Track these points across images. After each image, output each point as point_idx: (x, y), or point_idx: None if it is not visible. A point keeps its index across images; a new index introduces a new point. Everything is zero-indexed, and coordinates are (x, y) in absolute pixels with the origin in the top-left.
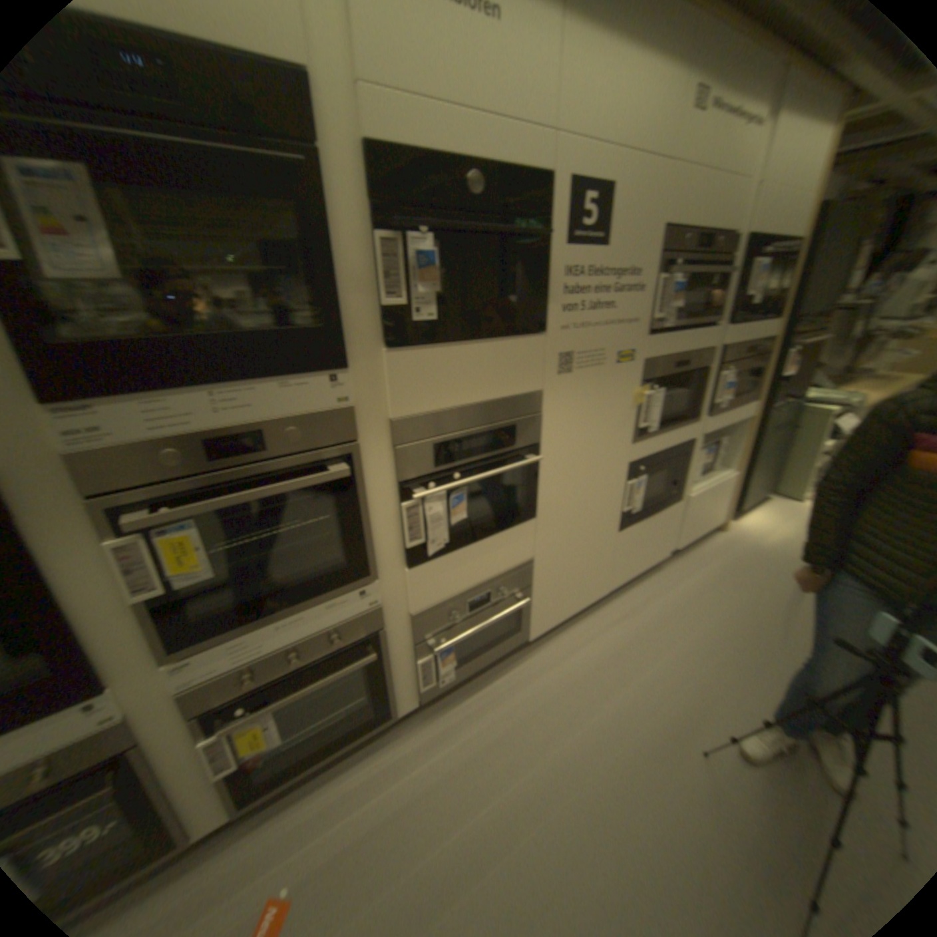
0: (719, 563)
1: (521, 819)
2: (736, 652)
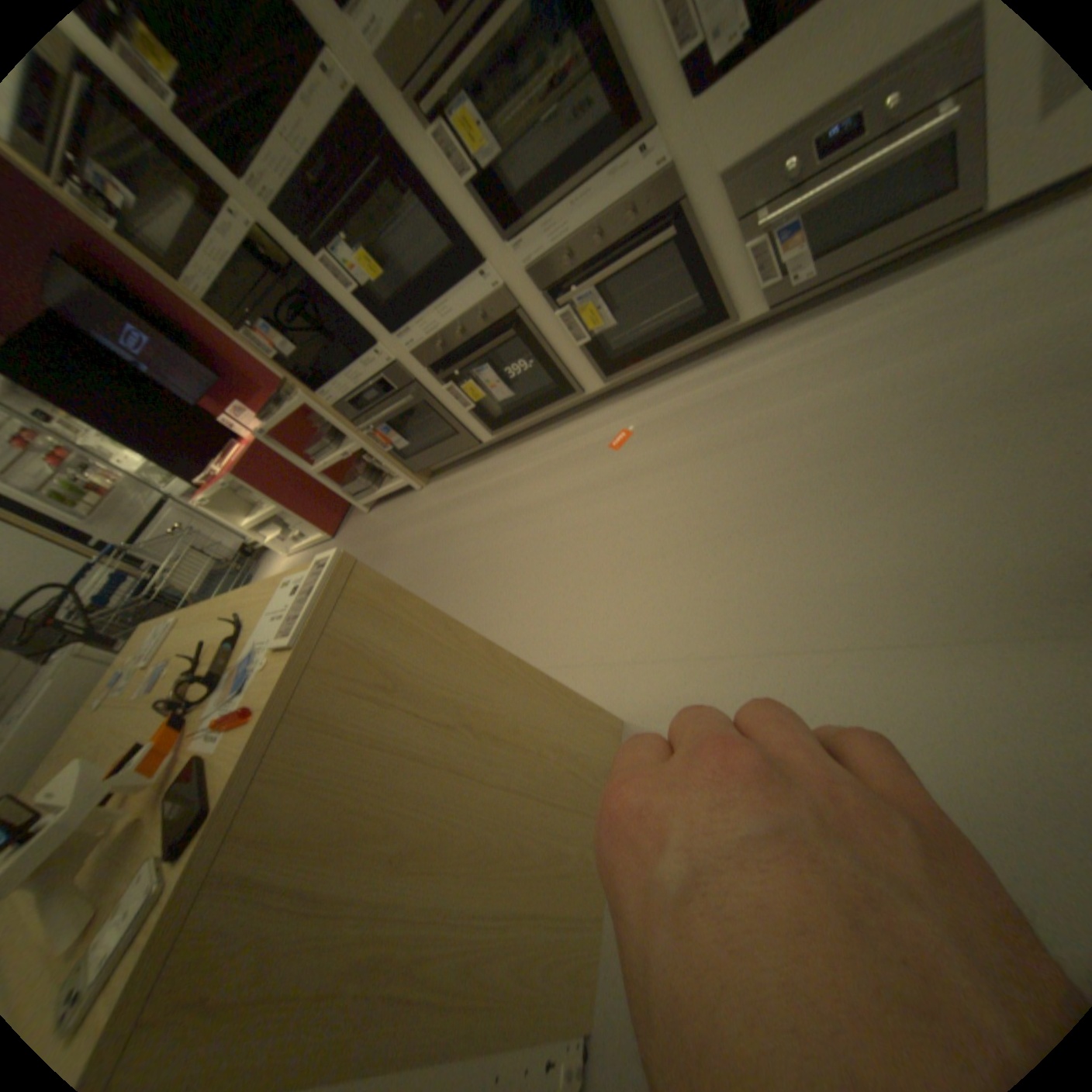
0: None
1: (838, 404)
2: None
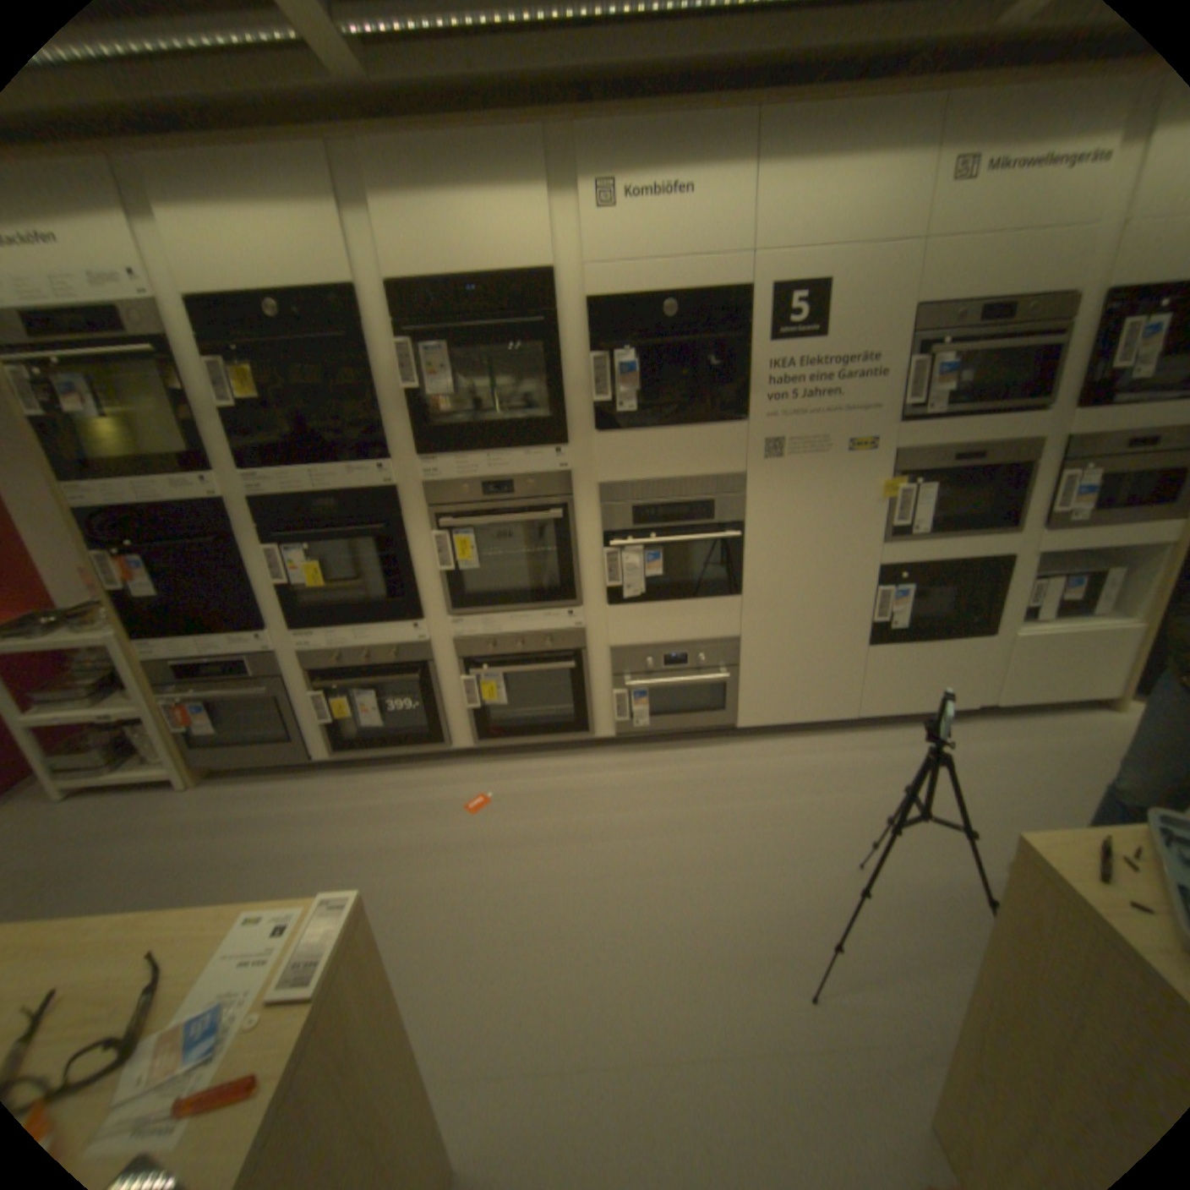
0: (1076, 743)
1: (658, 834)
2: (1001, 823)
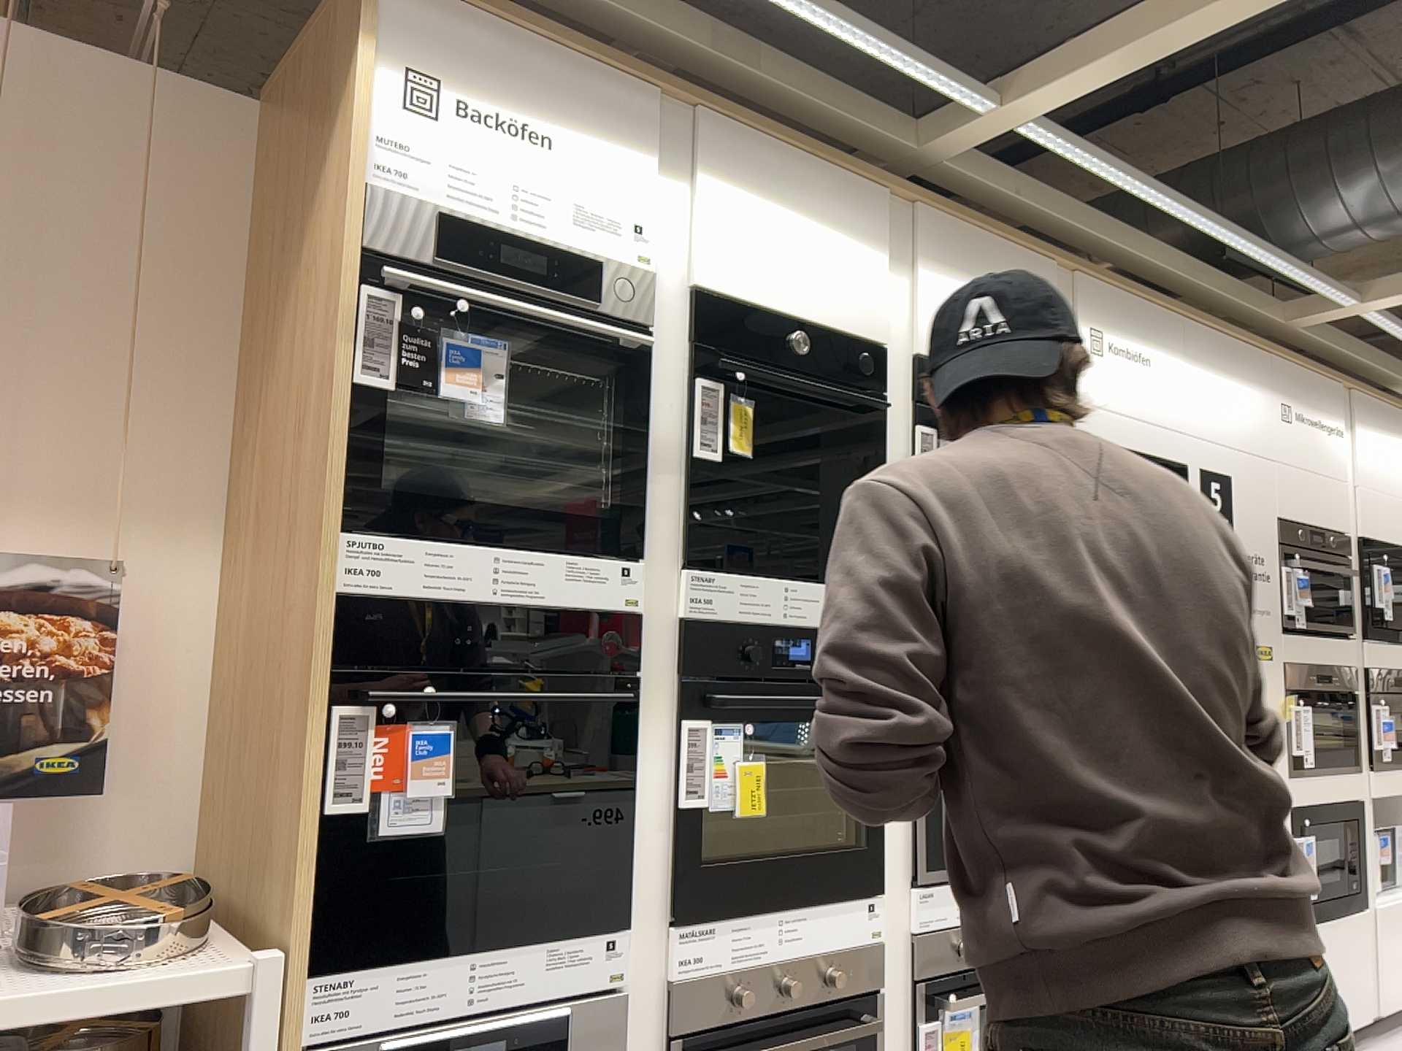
0: None
1: None
2: None
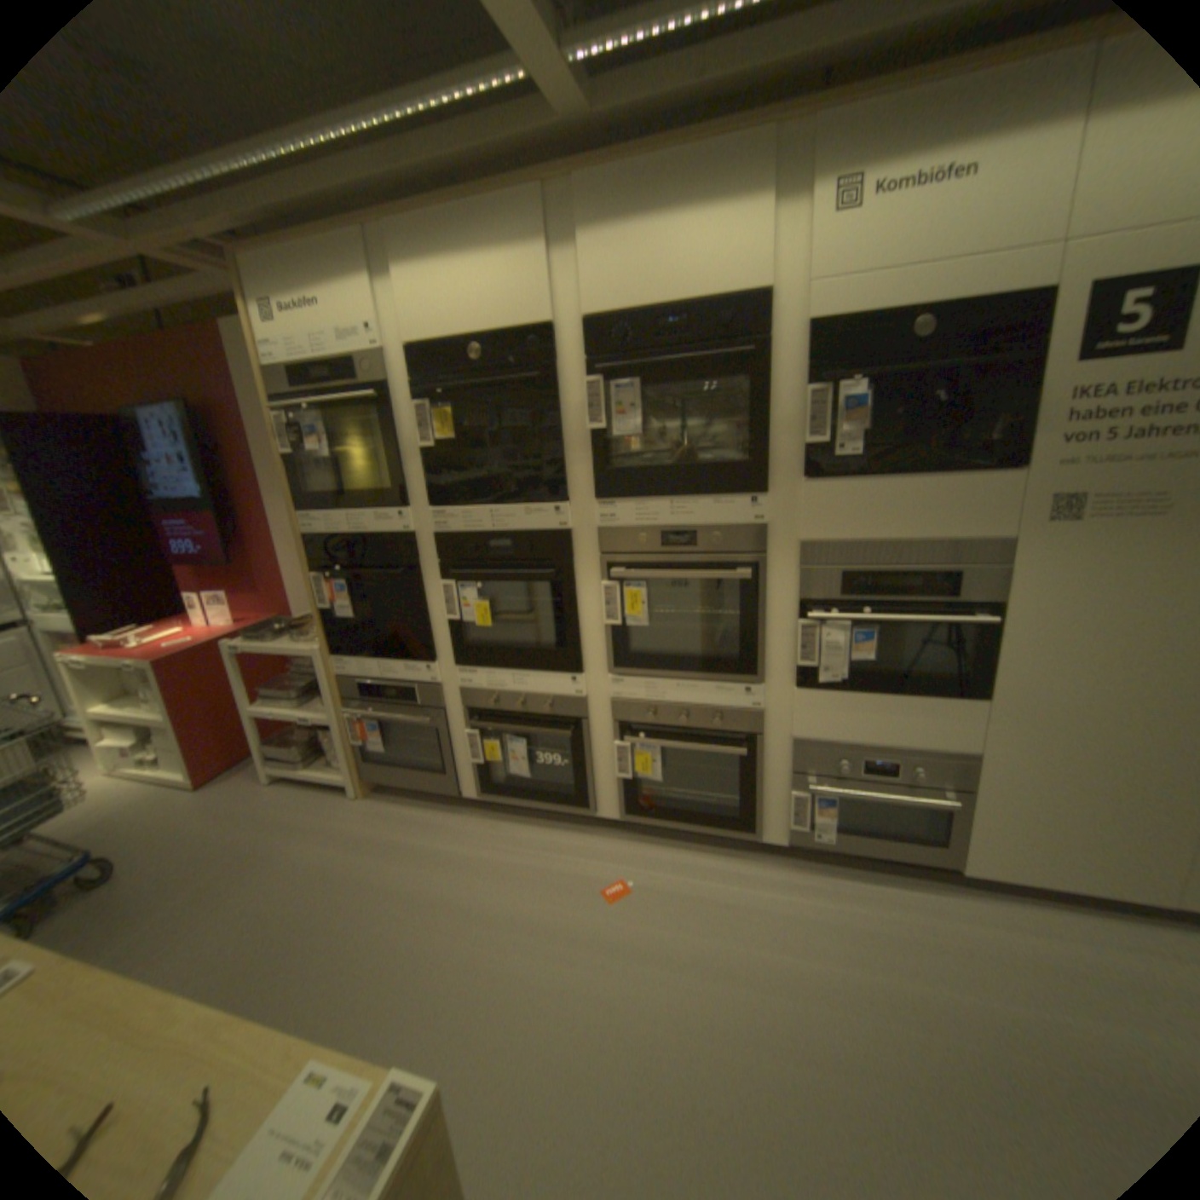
0: None
1: (841, 1002)
2: None
